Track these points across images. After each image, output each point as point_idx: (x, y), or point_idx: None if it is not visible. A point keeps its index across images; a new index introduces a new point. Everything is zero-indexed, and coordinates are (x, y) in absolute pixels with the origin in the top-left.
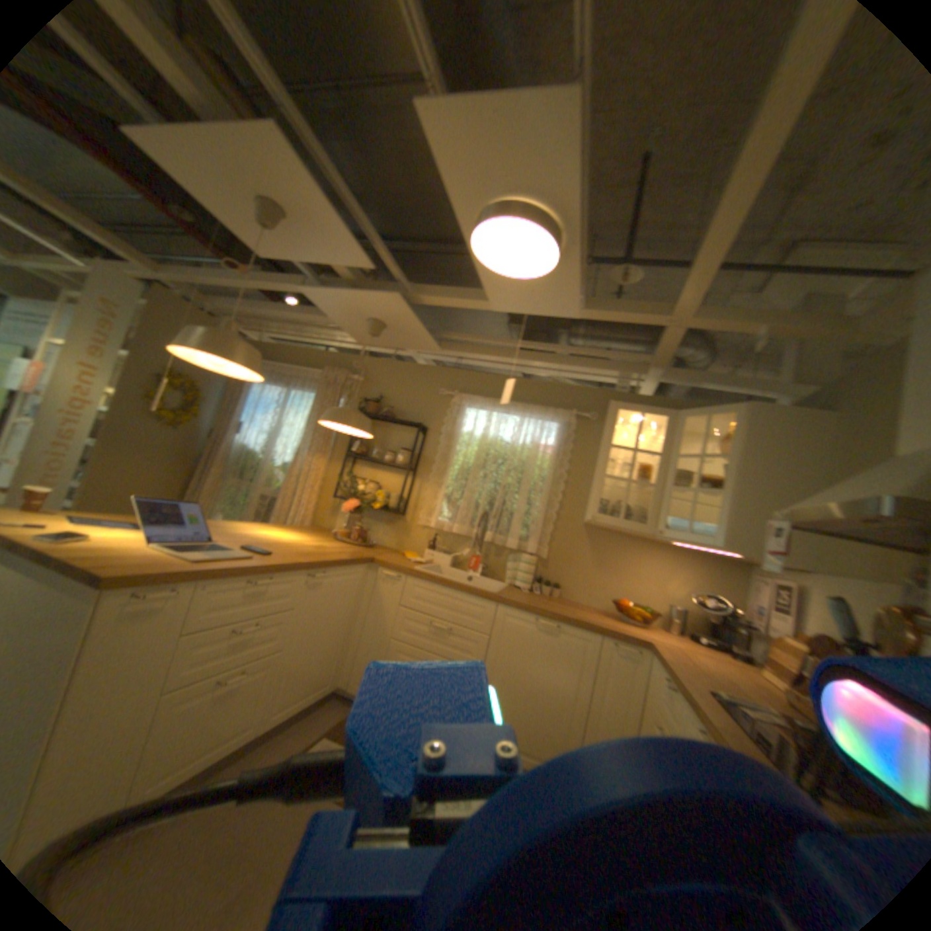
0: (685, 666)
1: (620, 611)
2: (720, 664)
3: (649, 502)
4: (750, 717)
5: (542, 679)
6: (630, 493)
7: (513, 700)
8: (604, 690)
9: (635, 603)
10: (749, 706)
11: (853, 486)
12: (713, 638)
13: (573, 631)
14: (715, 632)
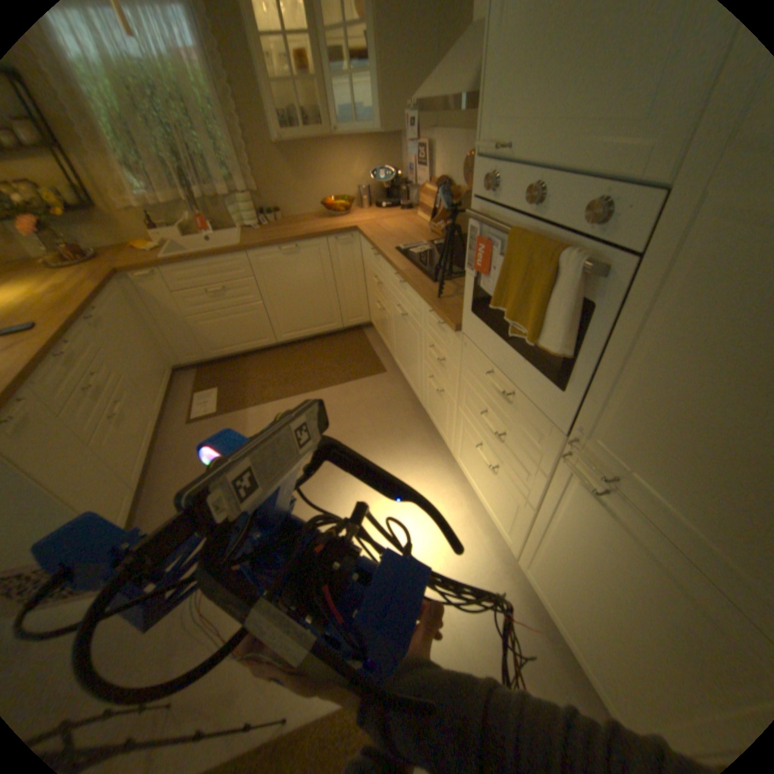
0: (378, 235)
1: (327, 207)
2: (395, 220)
3: (314, 92)
4: (415, 253)
5: (301, 284)
6: (295, 87)
7: (290, 306)
8: (339, 270)
9: (335, 196)
10: (413, 247)
11: (449, 69)
12: (388, 199)
13: (306, 244)
14: (388, 194)
